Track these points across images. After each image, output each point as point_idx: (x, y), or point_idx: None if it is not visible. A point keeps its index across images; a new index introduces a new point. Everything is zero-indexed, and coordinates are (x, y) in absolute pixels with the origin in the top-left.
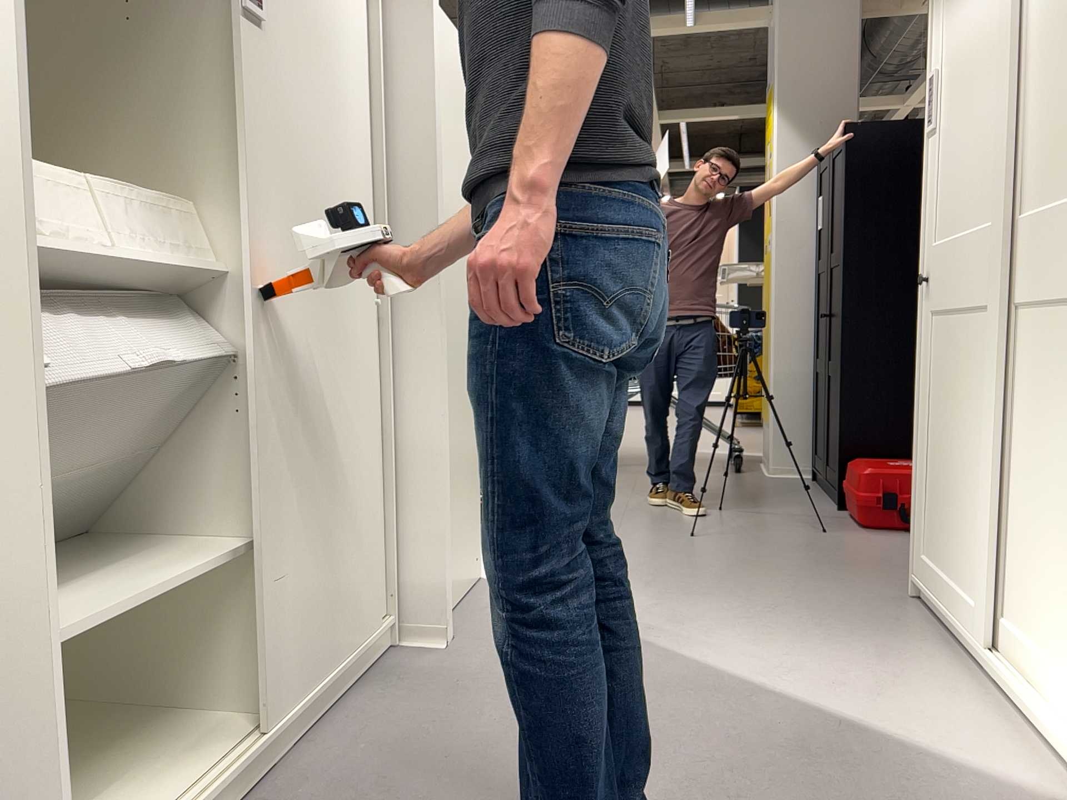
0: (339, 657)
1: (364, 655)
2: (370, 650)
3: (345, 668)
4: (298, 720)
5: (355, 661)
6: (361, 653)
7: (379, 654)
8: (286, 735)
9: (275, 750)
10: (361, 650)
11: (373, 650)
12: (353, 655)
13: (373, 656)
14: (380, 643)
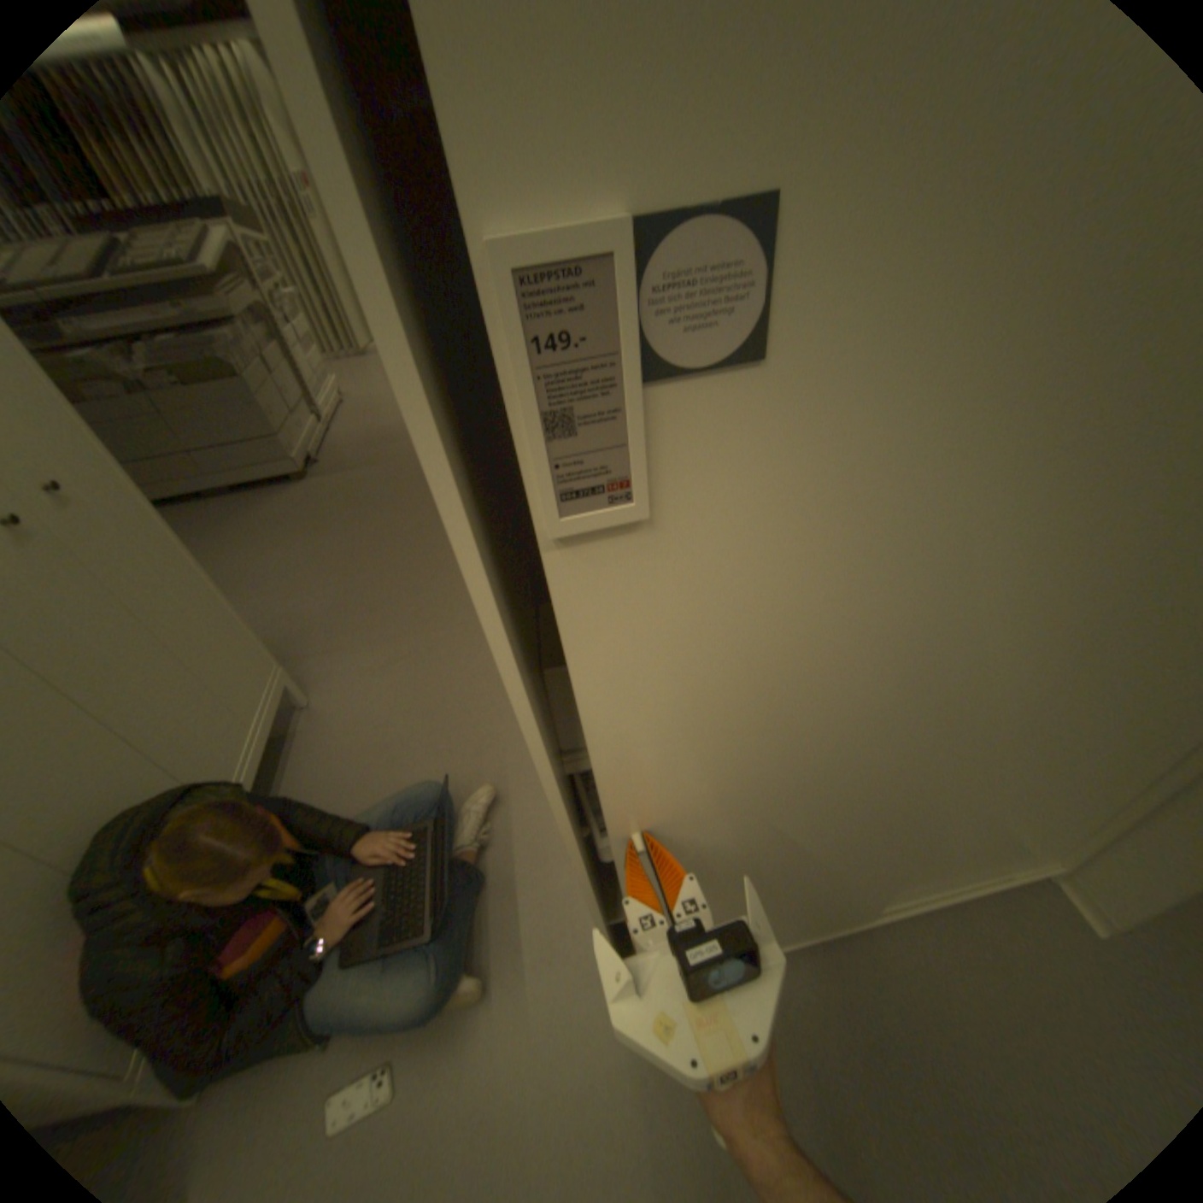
0: (951, 898)
1: (989, 896)
2: (1005, 892)
3: (950, 909)
4: (866, 931)
5: (974, 899)
6: (983, 900)
7: (1020, 888)
8: (846, 936)
9: (832, 940)
10: (984, 899)
11: (1011, 889)
12: (970, 900)
13: (1009, 891)
14: (1025, 886)
